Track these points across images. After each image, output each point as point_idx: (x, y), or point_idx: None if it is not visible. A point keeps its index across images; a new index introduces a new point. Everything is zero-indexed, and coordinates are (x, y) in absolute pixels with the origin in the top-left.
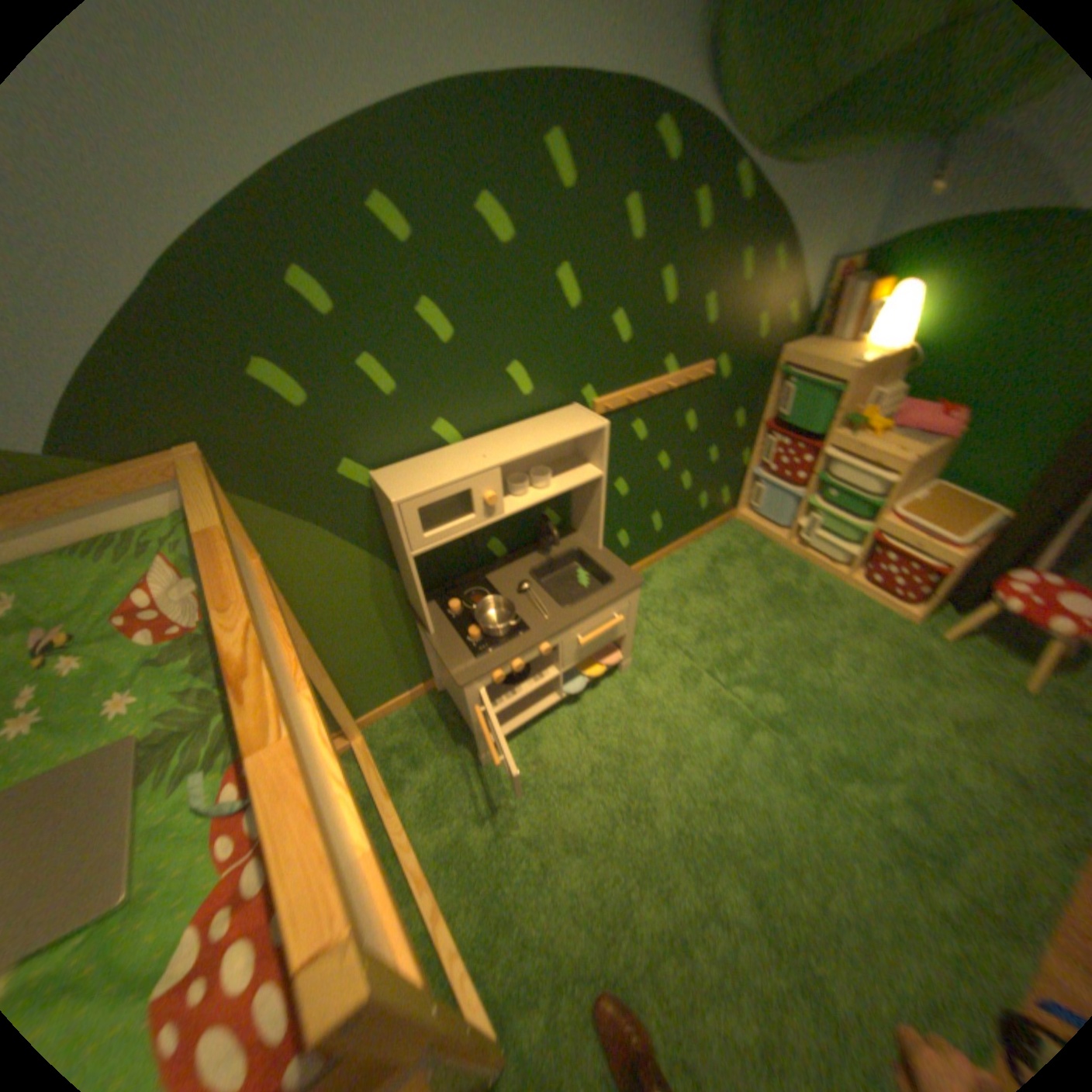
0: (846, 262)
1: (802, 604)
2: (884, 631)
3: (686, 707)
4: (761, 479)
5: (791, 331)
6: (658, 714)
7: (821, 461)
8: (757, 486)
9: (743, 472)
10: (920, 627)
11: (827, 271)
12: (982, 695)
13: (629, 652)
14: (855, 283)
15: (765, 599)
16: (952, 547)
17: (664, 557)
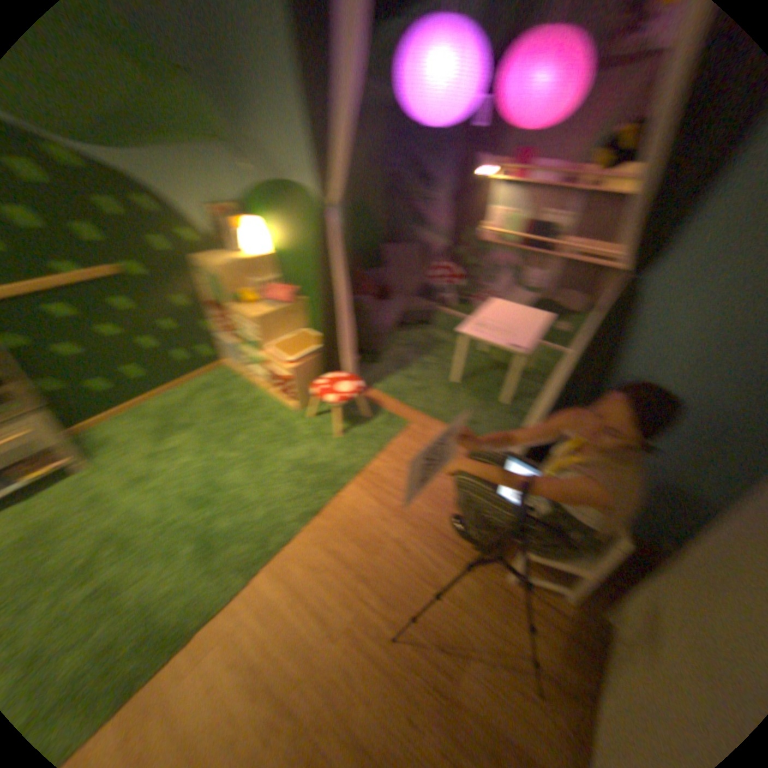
0: (211, 206)
1: (232, 412)
2: (274, 420)
3: (110, 489)
4: (216, 339)
5: (189, 246)
6: (85, 499)
7: (228, 324)
8: (218, 343)
9: (208, 336)
10: (296, 414)
11: (200, 211)
12: (308, 445)
13: (70, 461)
14: (221, 218)
15: (210, 413)
16: (283, 364)
17: (154, 396)
